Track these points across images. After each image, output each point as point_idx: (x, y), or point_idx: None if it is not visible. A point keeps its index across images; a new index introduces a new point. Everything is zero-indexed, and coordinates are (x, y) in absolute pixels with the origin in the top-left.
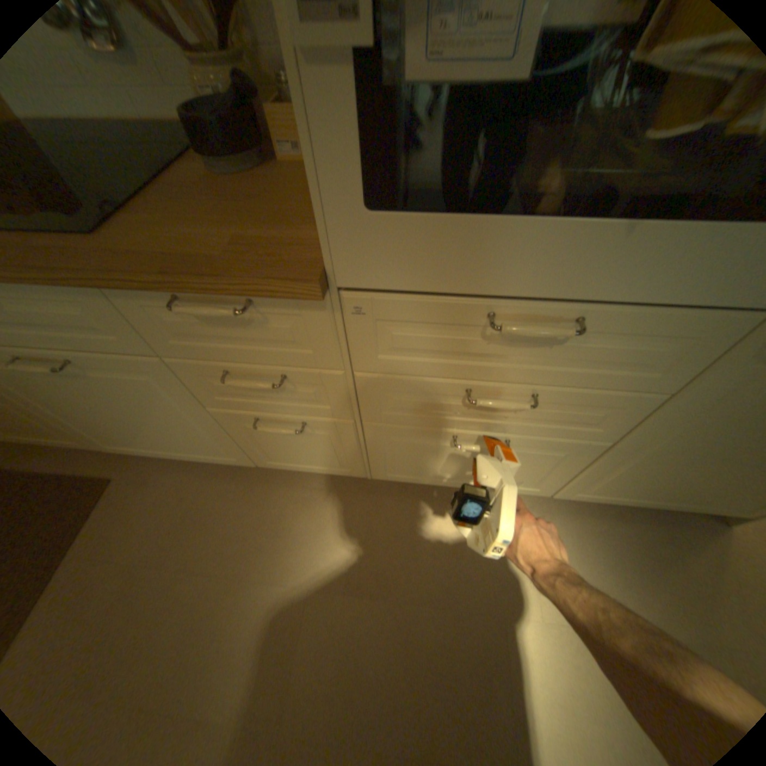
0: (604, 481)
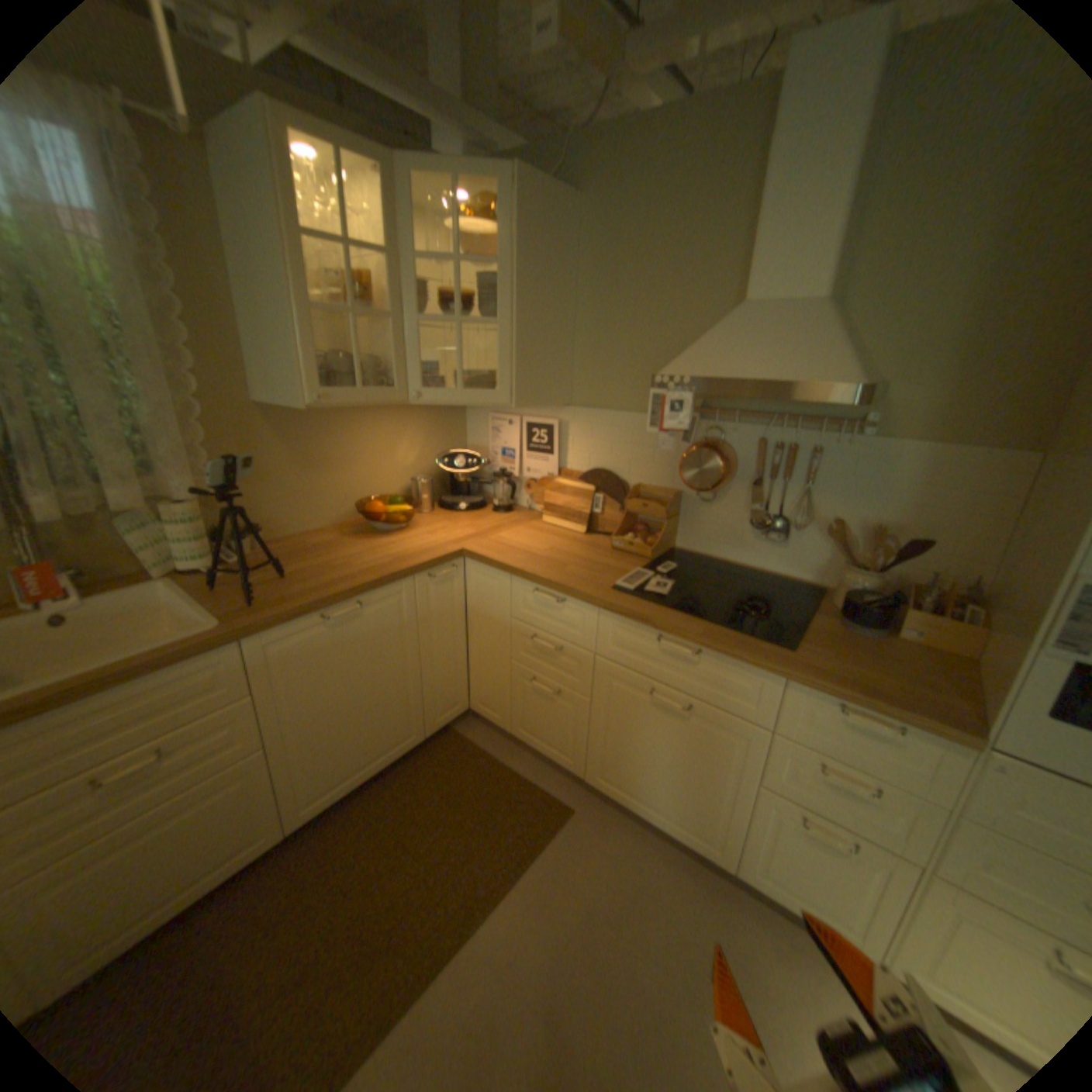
0: None
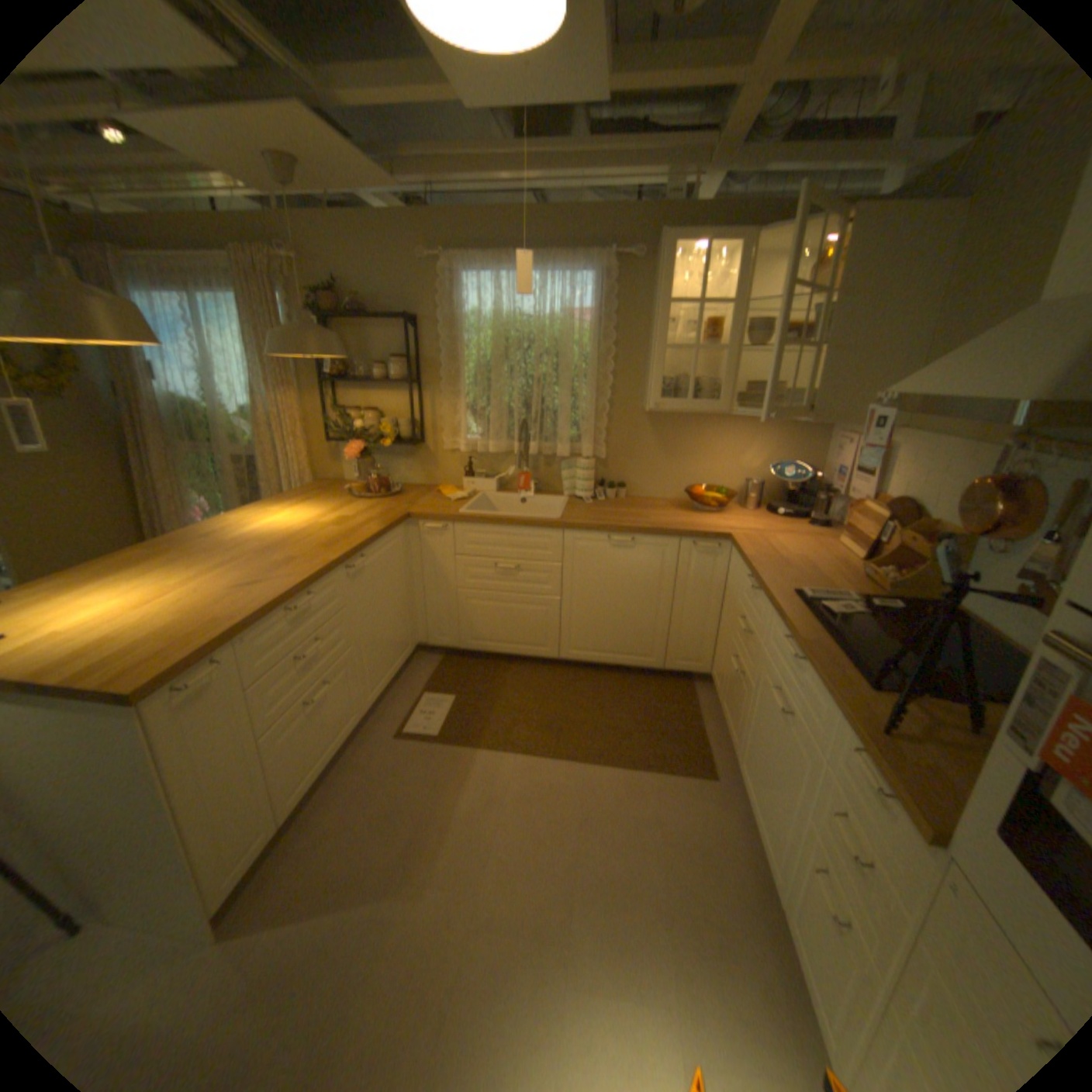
0: None
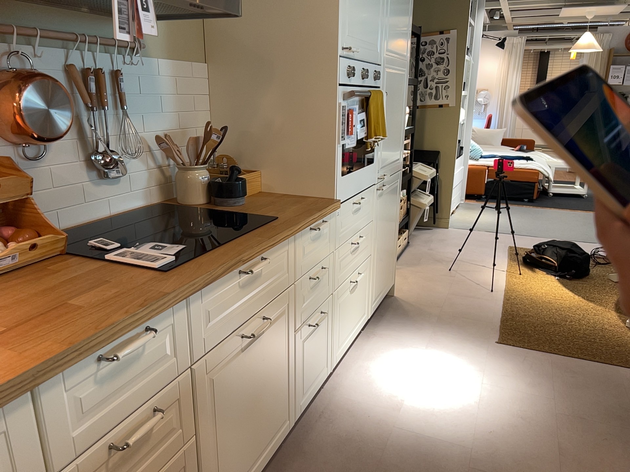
0: (374, 286)
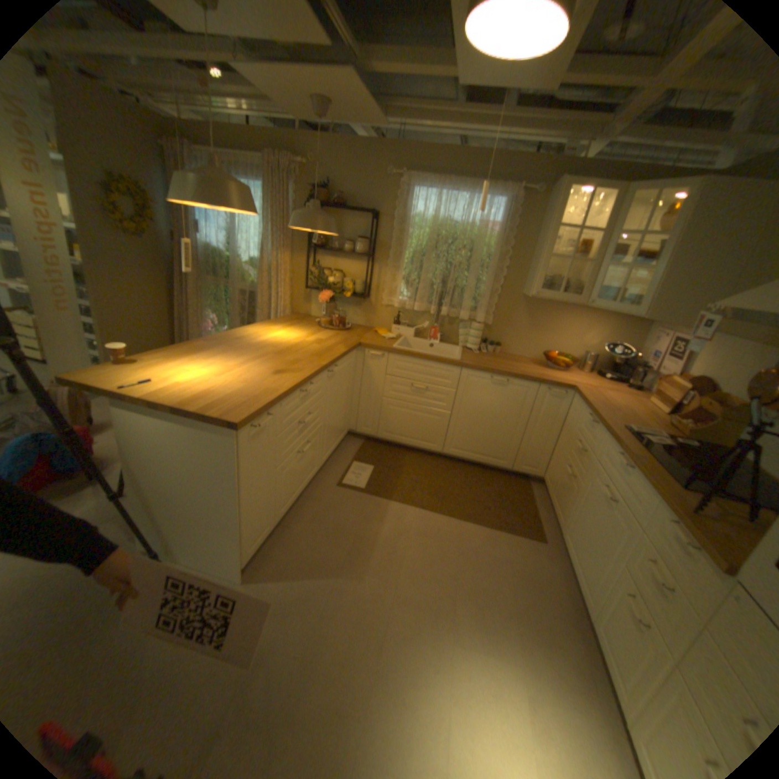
0: None
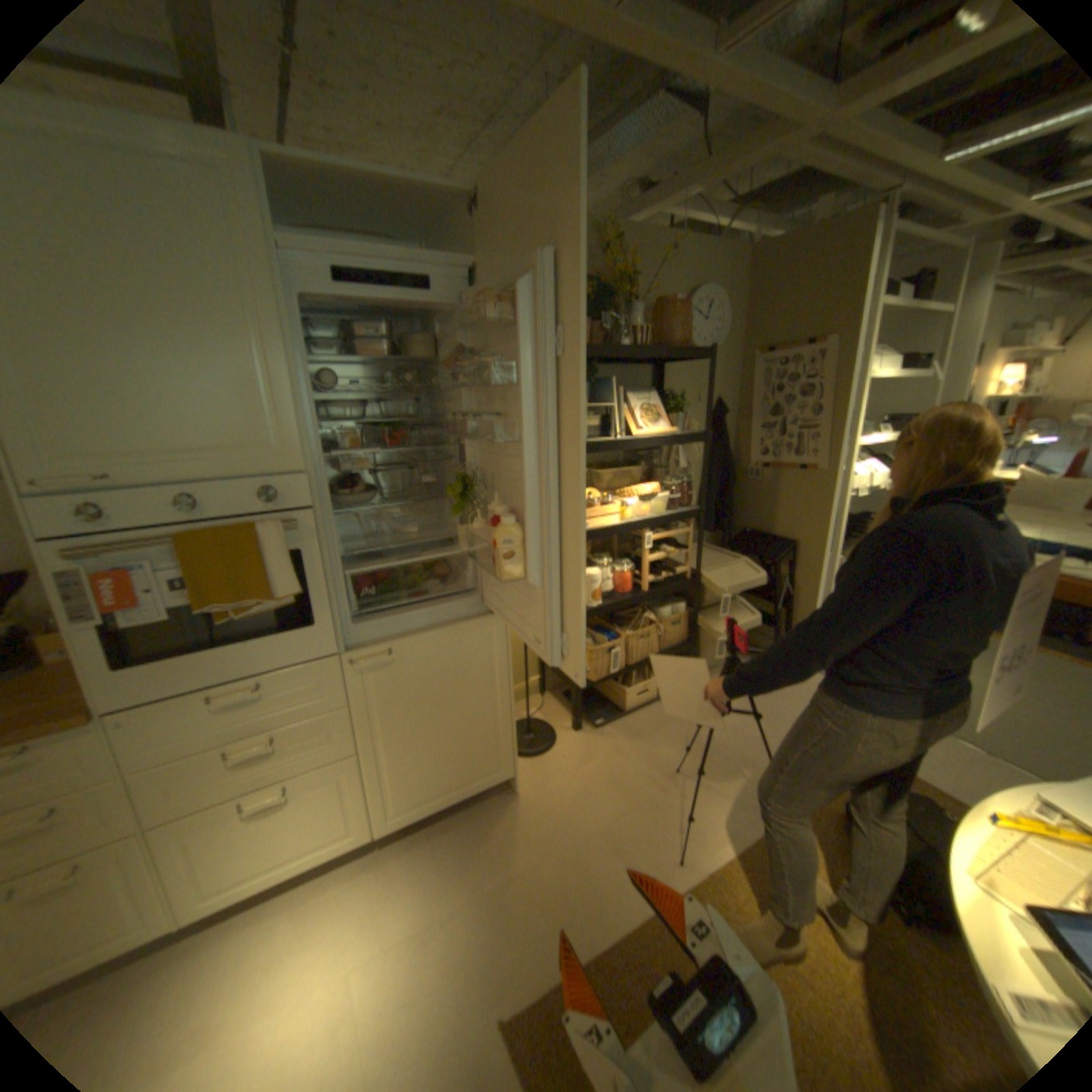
0: (385, 796)
